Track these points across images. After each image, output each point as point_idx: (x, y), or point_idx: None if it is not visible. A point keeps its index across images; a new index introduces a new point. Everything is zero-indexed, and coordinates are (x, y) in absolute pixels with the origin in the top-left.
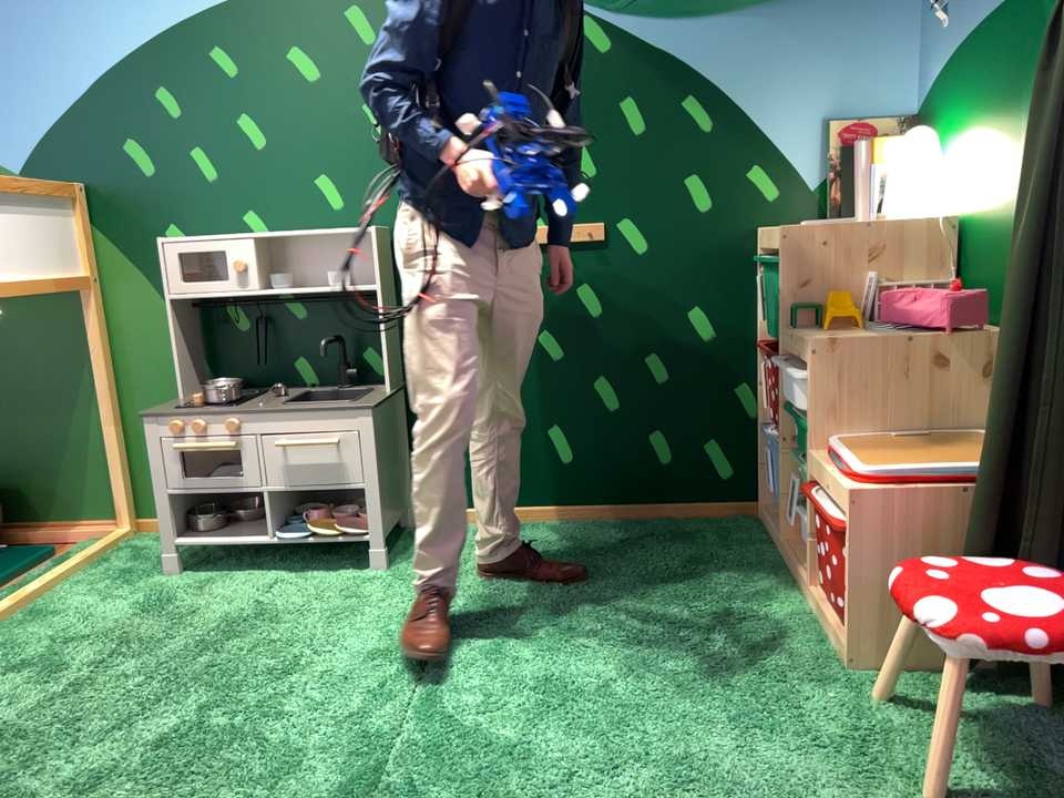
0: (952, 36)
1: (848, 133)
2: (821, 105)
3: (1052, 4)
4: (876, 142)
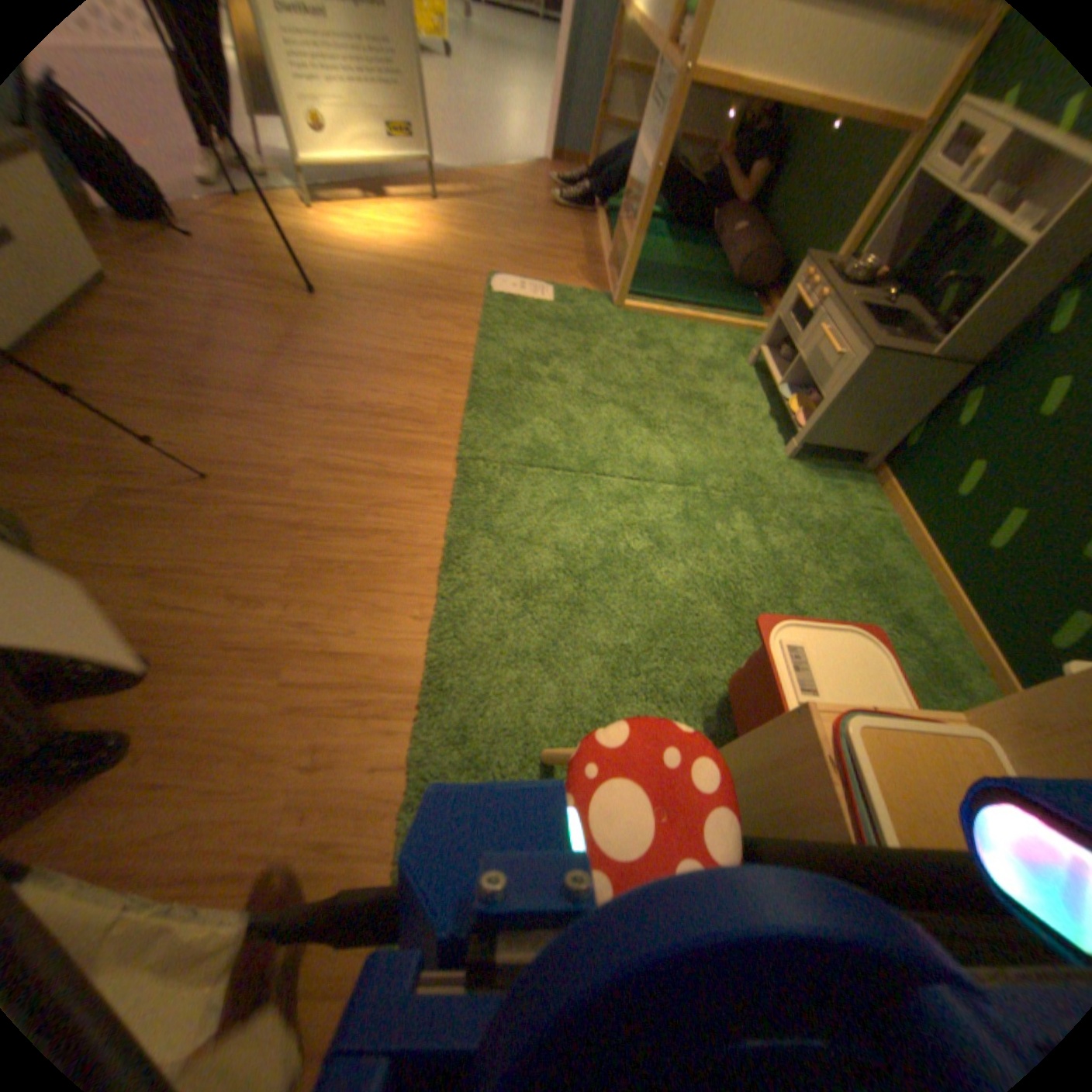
0: None
1: None
2: None
3: None
4: None
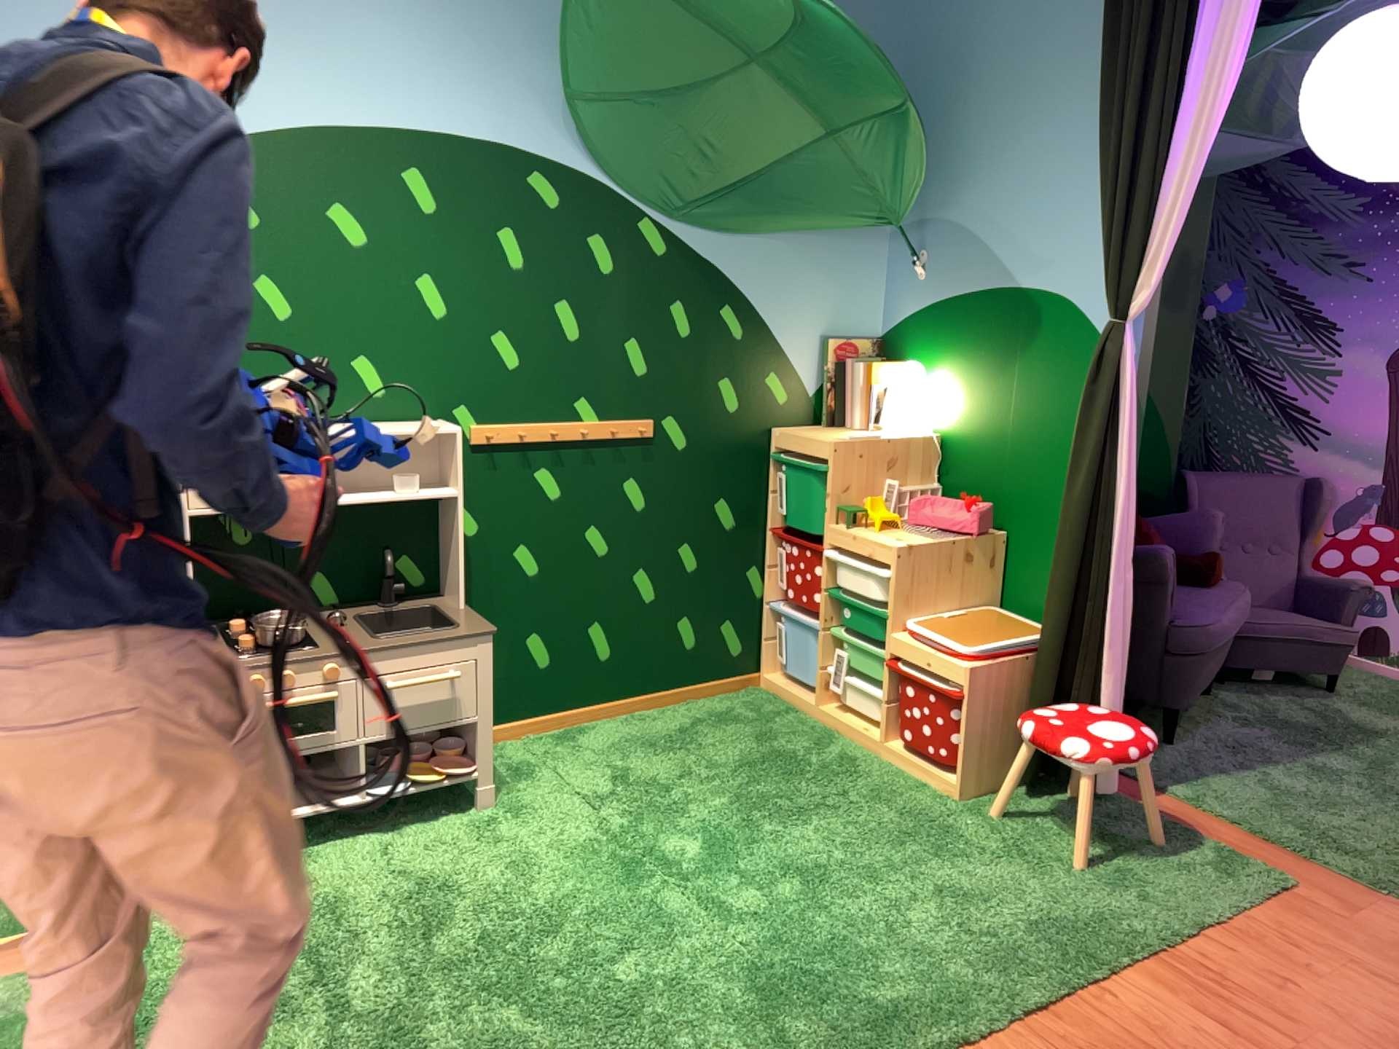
0: (926, 295)
1: (838, 352)
2: (819, 326)
3: (1036, 317)
4: (855, 361)
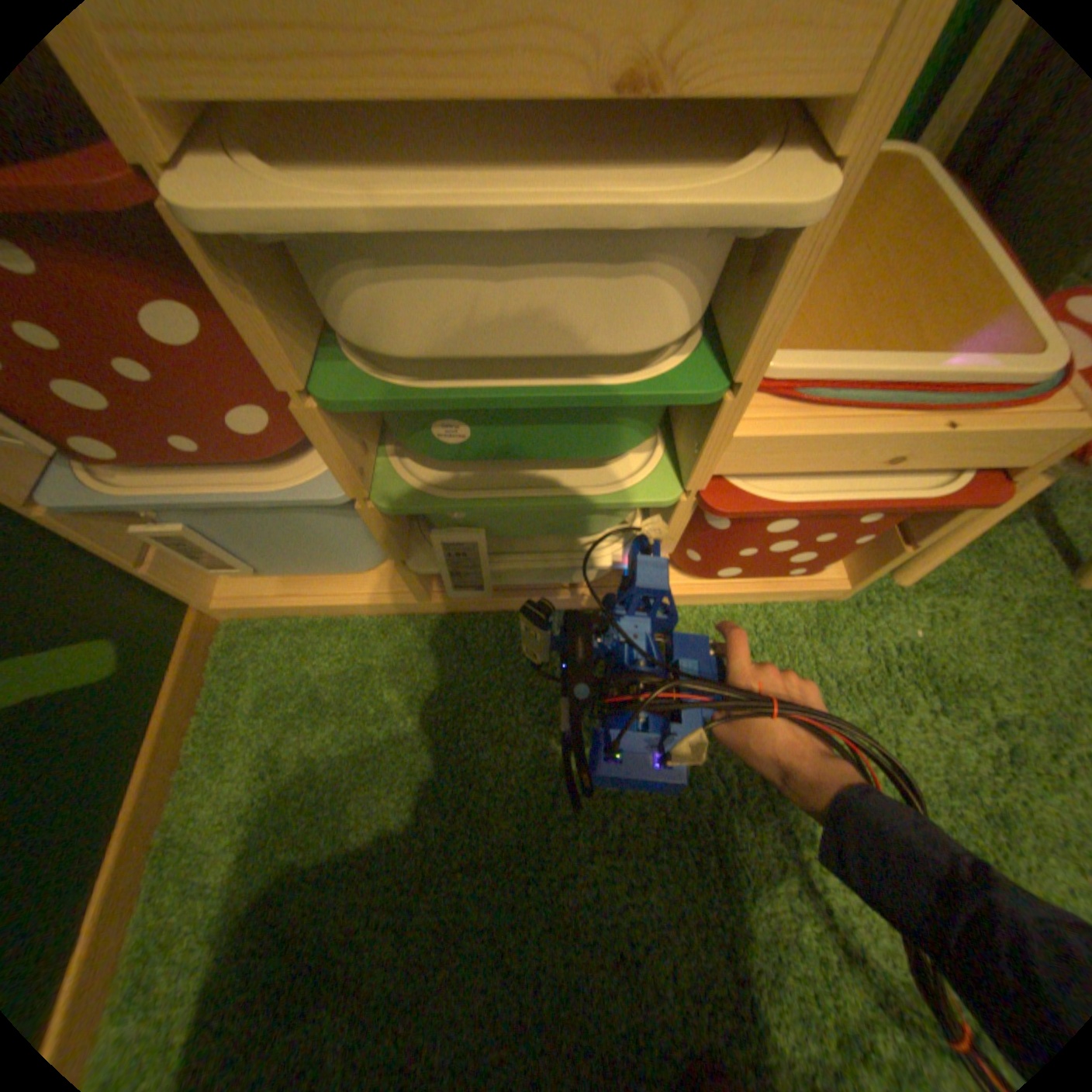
0: None
1: None
2: None
3: None
4: None
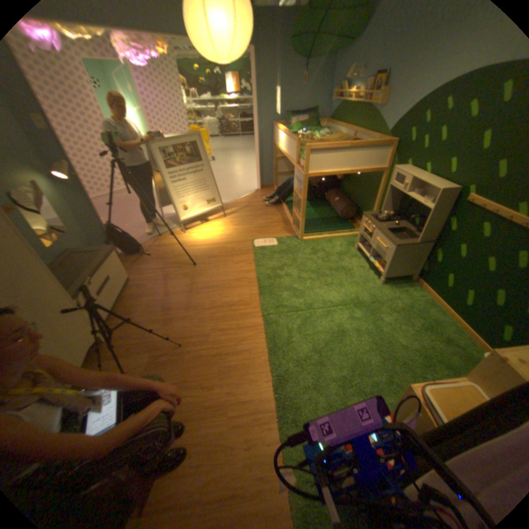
0: None
1: None
2: None
3: None
4: None
